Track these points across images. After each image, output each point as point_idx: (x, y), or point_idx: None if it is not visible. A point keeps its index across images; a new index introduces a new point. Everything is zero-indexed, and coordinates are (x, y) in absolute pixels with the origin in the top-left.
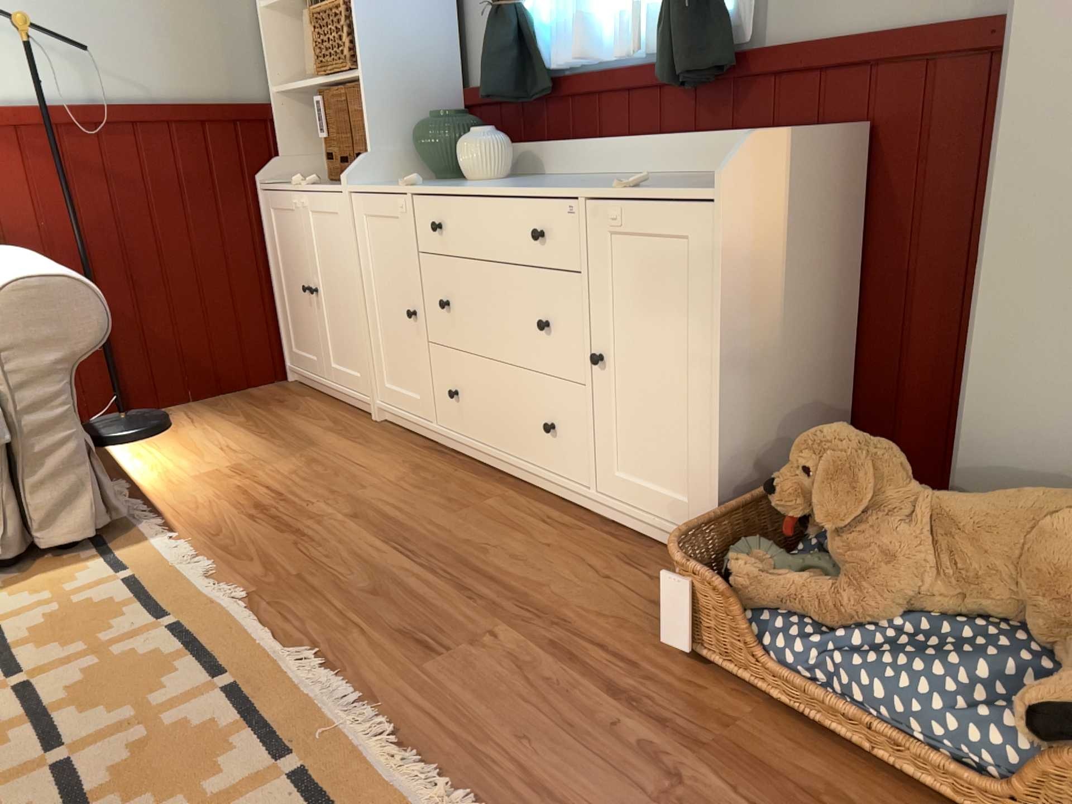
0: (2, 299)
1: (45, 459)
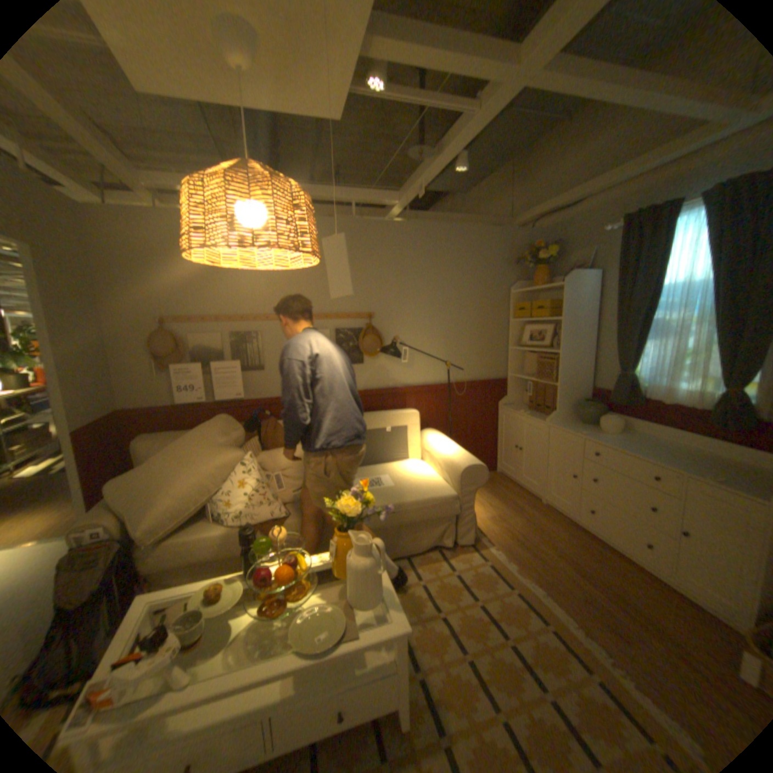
0: (463, 471)
1: (464, 518)
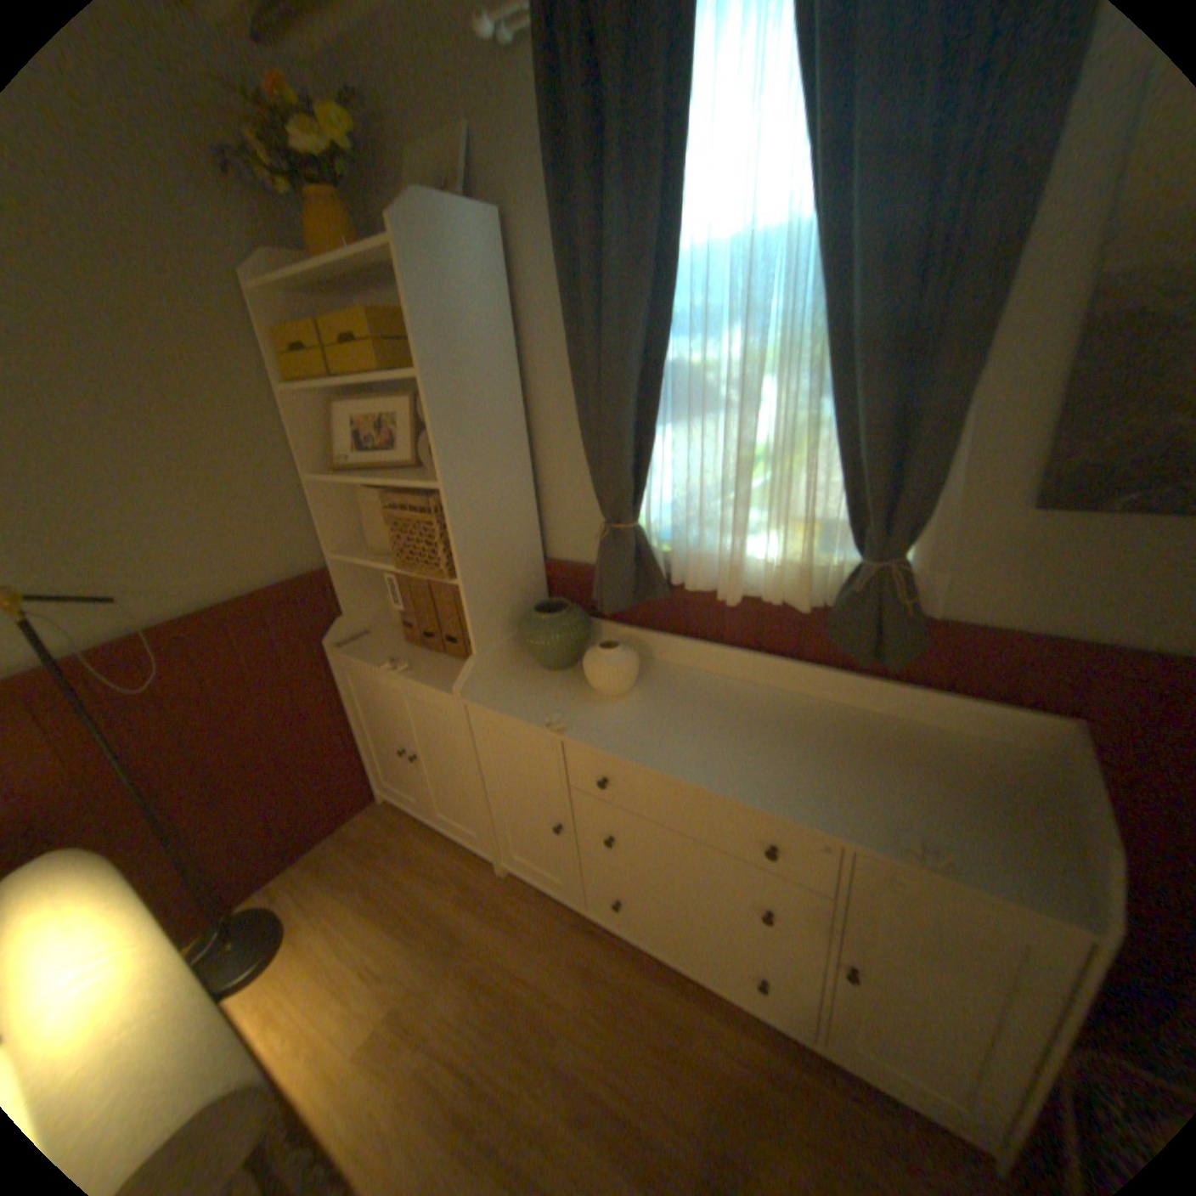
0: None
1: None
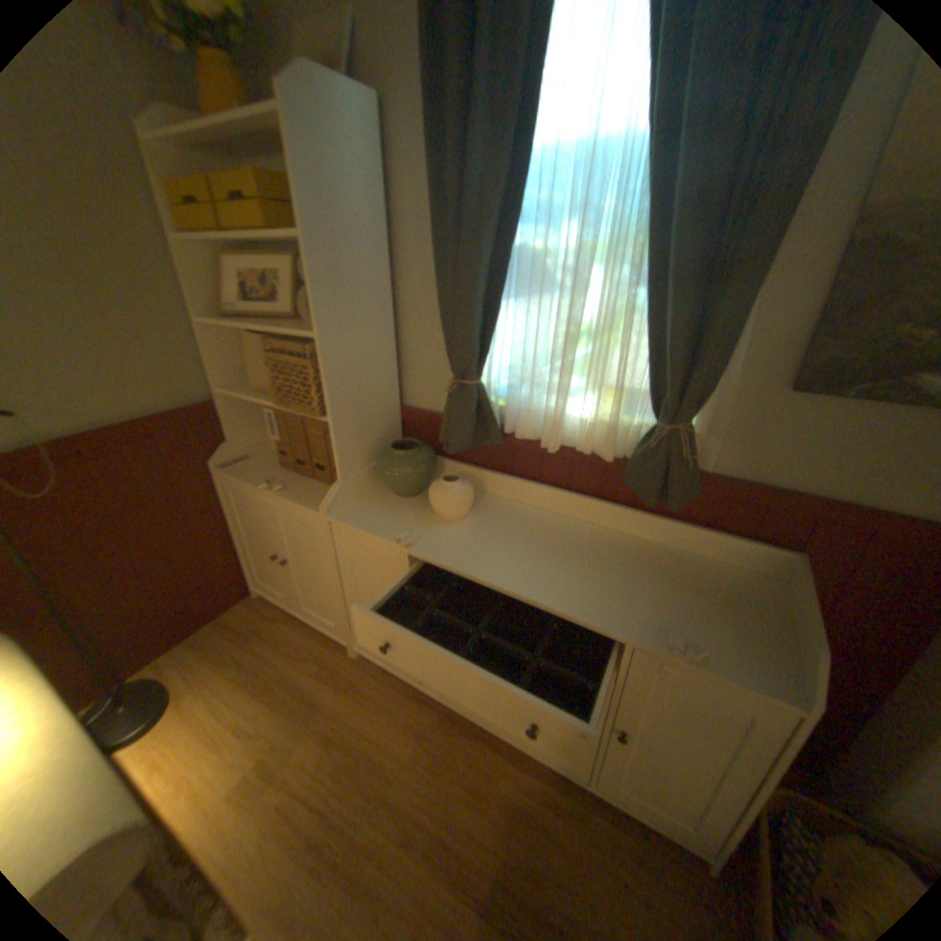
0: None
1: None
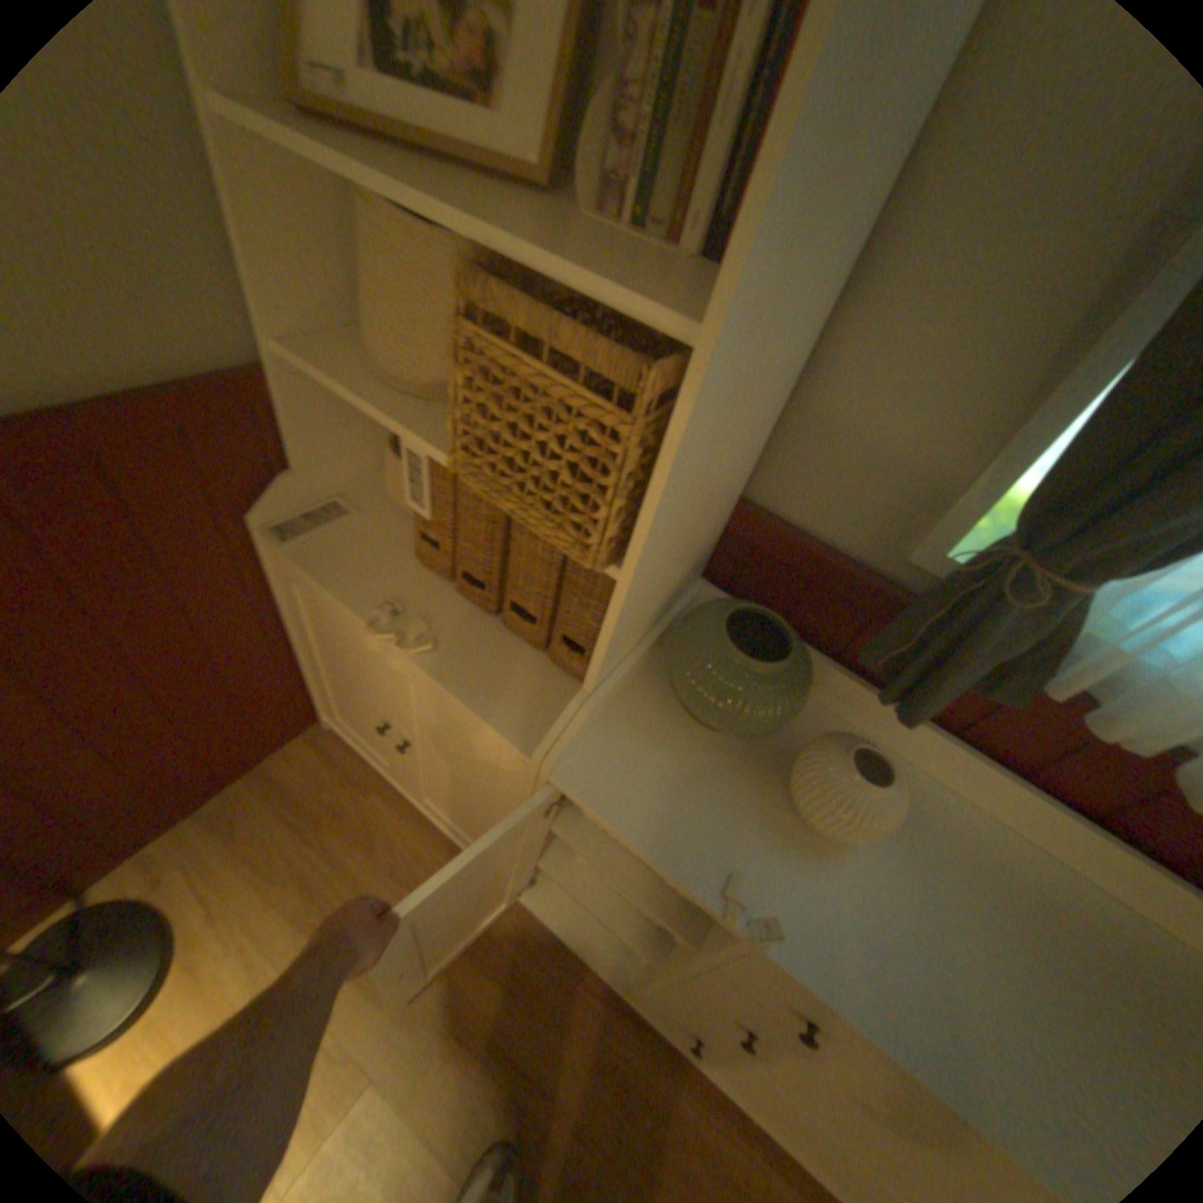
0: None
1: None
